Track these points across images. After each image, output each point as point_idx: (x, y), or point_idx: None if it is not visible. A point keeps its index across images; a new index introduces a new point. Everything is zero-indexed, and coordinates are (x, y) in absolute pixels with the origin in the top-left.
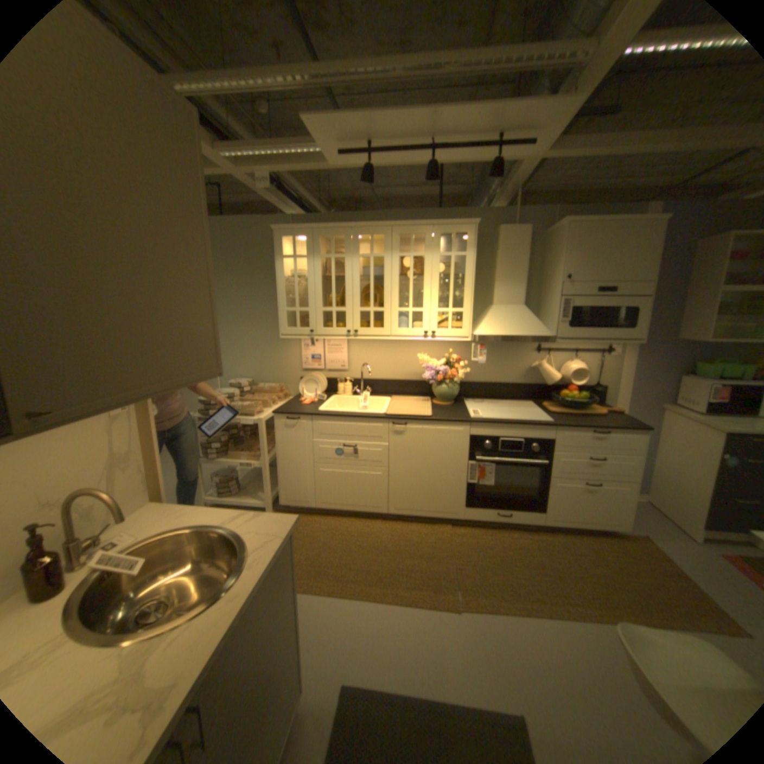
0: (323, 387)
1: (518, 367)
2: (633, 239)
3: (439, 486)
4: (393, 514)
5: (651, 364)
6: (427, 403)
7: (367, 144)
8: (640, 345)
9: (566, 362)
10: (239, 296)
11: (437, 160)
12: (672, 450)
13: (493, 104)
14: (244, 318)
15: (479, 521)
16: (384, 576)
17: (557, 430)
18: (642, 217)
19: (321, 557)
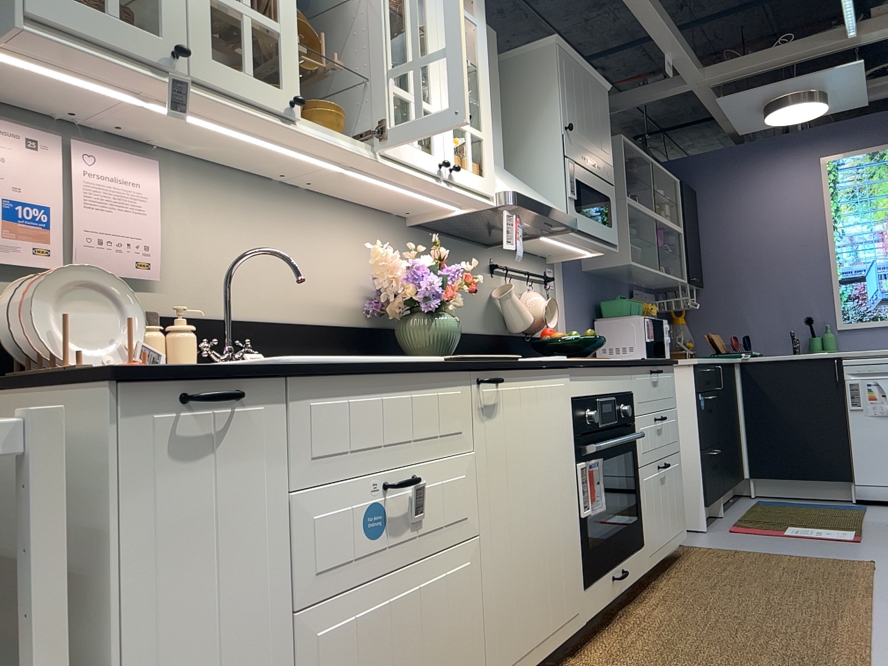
0: (123, 324)
1: (476, 298)
2: (596, 102)
3: (552, 548)
4: None
5: (574, 303)
6: None
7: None
8: (565, 275)
9: (520, 294)
10: None
11: None
12: None
13: None
14: None
15: (598, 611)
16: None
17: (632, 371)
18: (598, 78)
19: None
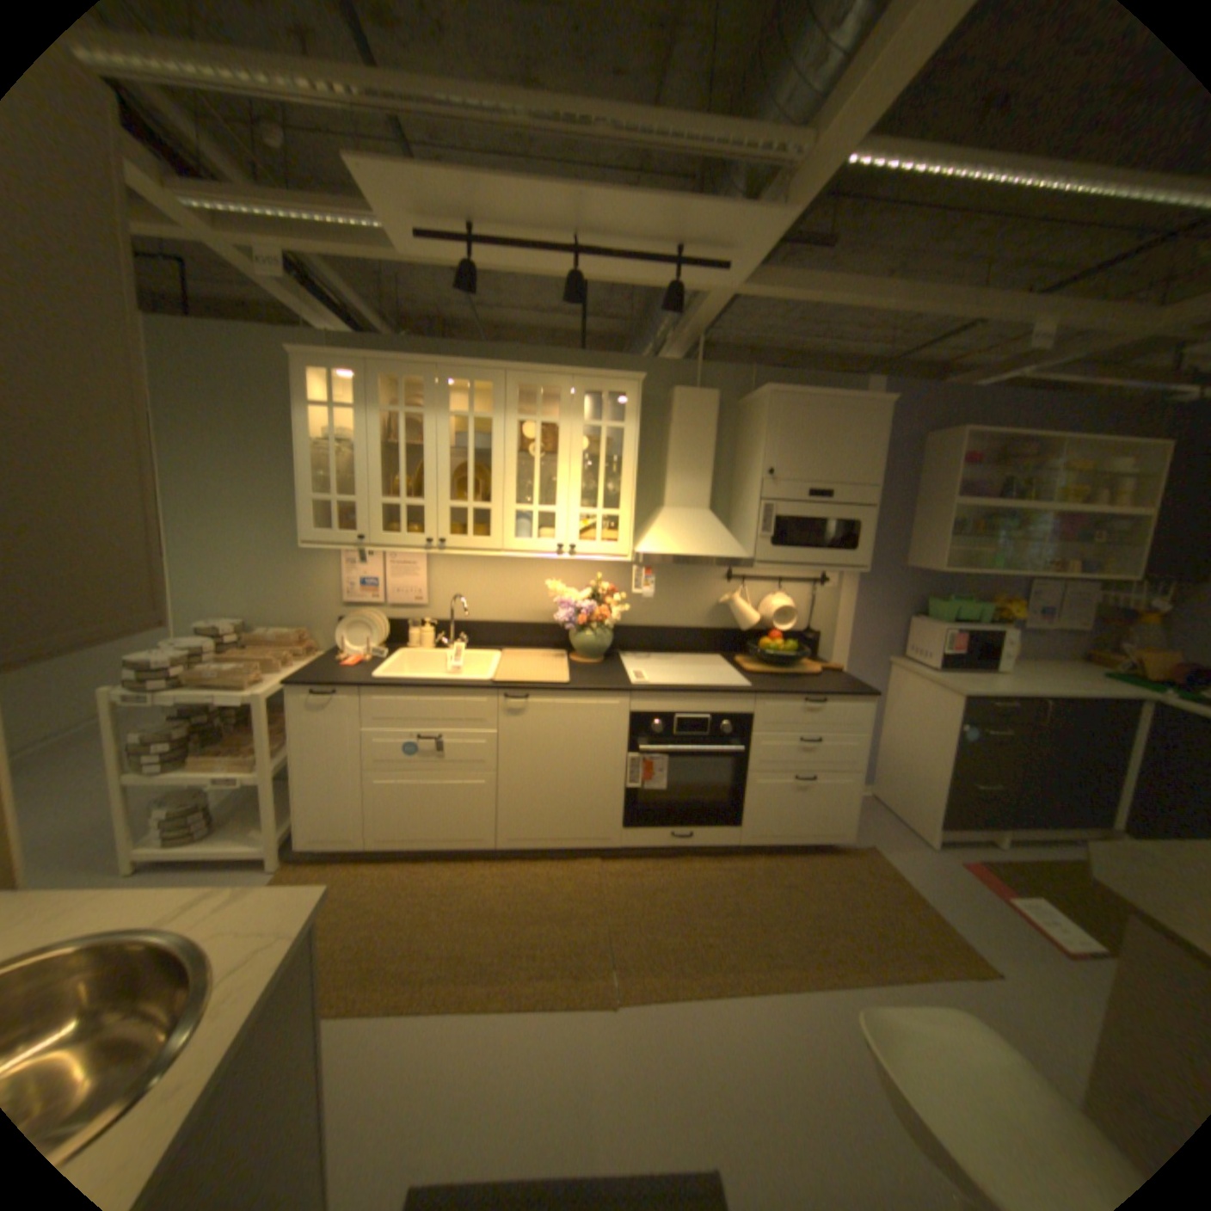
0: (381, 635)
1: (699, 602)
2: (852, 425)
3: (580, 796)
4: (504, 849)
5: (874, 600)
6: (561, 659)
7: (465, 227)
8: (860, 574)
9: (765, 597)
10: (217, 467)
11: (581, 272)
12: (900, 721)
13: (670, 198)
14: (227, 508)
15: (643, 847)
16: (489, 961)
17: (756, 698)
18: (864, 396)
19: (373, 942)
